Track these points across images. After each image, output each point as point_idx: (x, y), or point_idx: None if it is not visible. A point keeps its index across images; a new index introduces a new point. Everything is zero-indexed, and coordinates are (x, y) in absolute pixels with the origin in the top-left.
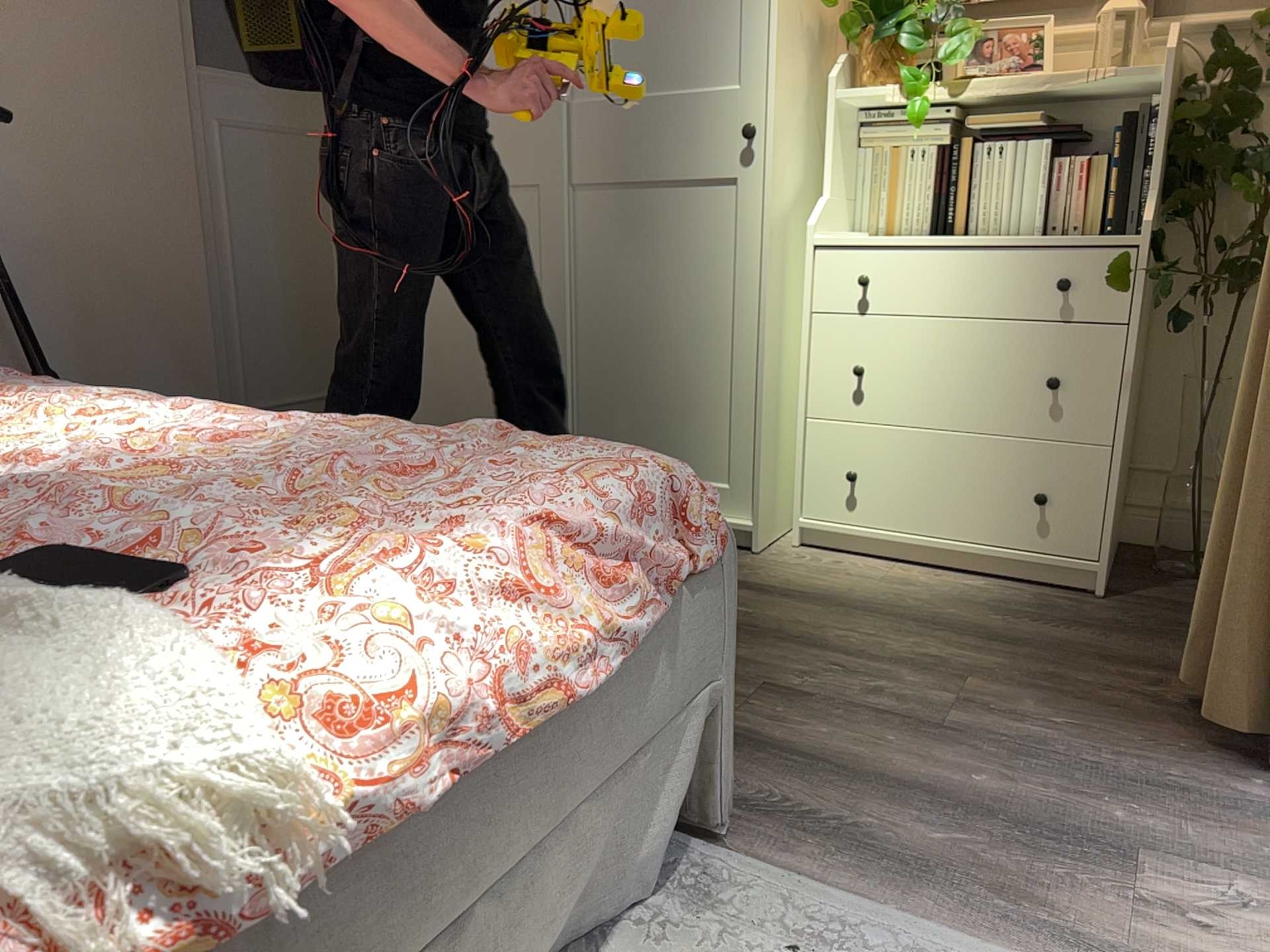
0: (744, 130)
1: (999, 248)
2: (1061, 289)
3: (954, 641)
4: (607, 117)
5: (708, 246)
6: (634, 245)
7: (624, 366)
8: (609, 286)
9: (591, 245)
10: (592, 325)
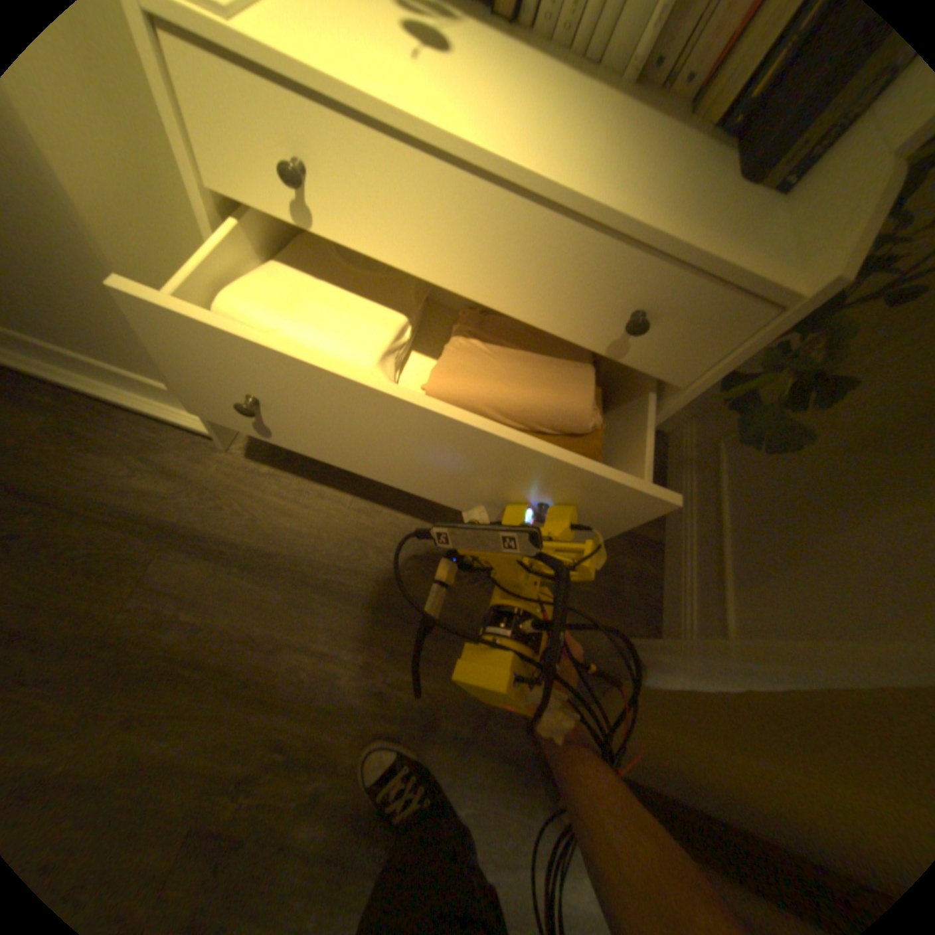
0: None
1: (567, 206)
2: (632, 327)
3: (401, 636)
4: None
5: None
6: None
7: None
8: None
9: None
10: None
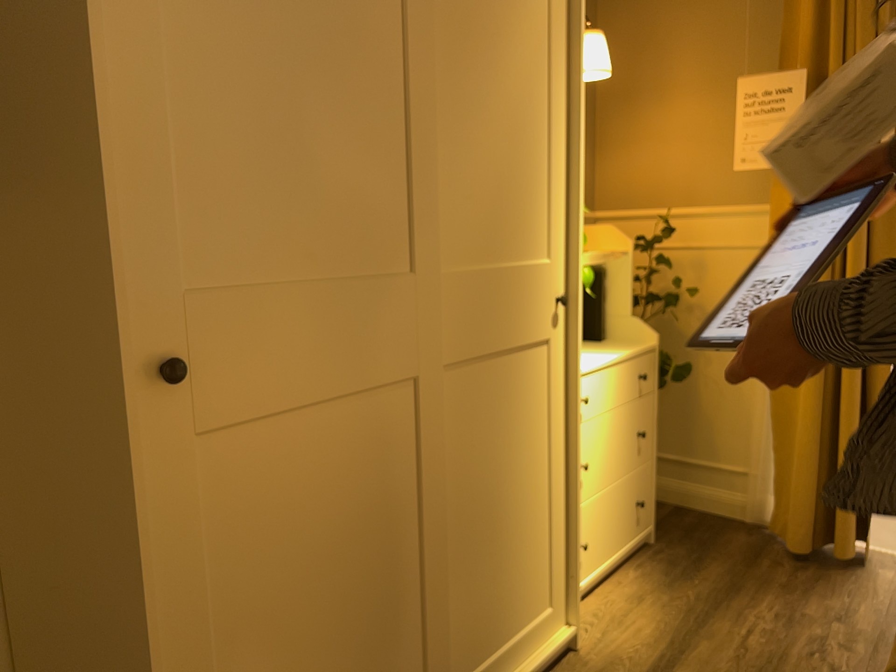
0: (556, 296)
1: (624, 361)
2: (646, 379)
3: (738, 604)
4: (467, 286)
5: (535, 402)
6: (486, 419)
7: (480, 551)
8: (466, 471)
9: (450, 431)
10: (452, 523)
